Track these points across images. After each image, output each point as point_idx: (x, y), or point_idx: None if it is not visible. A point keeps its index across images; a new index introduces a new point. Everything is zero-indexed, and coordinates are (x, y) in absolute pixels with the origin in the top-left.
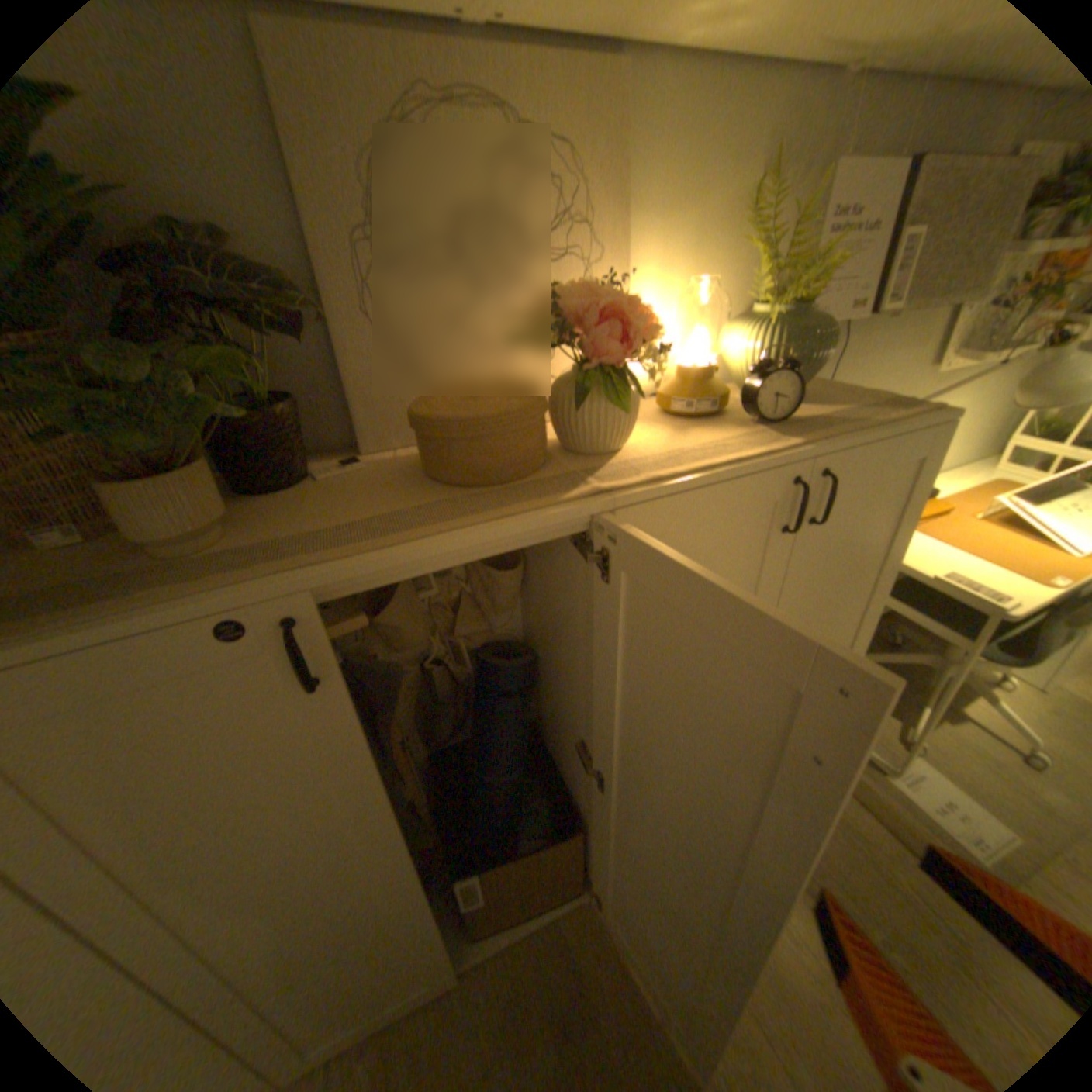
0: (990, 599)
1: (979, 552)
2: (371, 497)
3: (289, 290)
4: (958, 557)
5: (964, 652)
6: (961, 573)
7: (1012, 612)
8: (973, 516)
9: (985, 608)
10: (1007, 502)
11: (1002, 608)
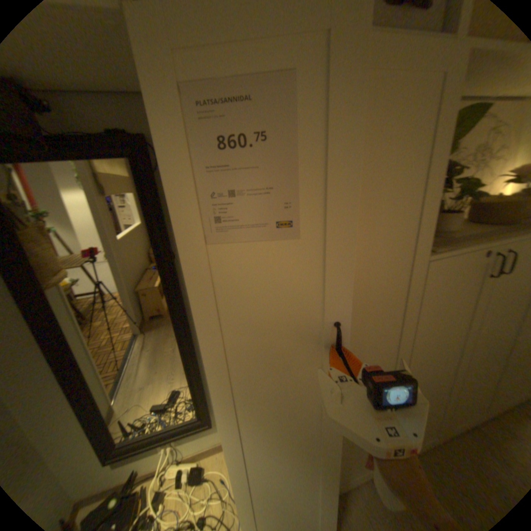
0: None
1: None
2: (477, 228)
3: (461, 169)
4: None
5: None
6: None
7: None
8: None
9: None
10: None
11: None
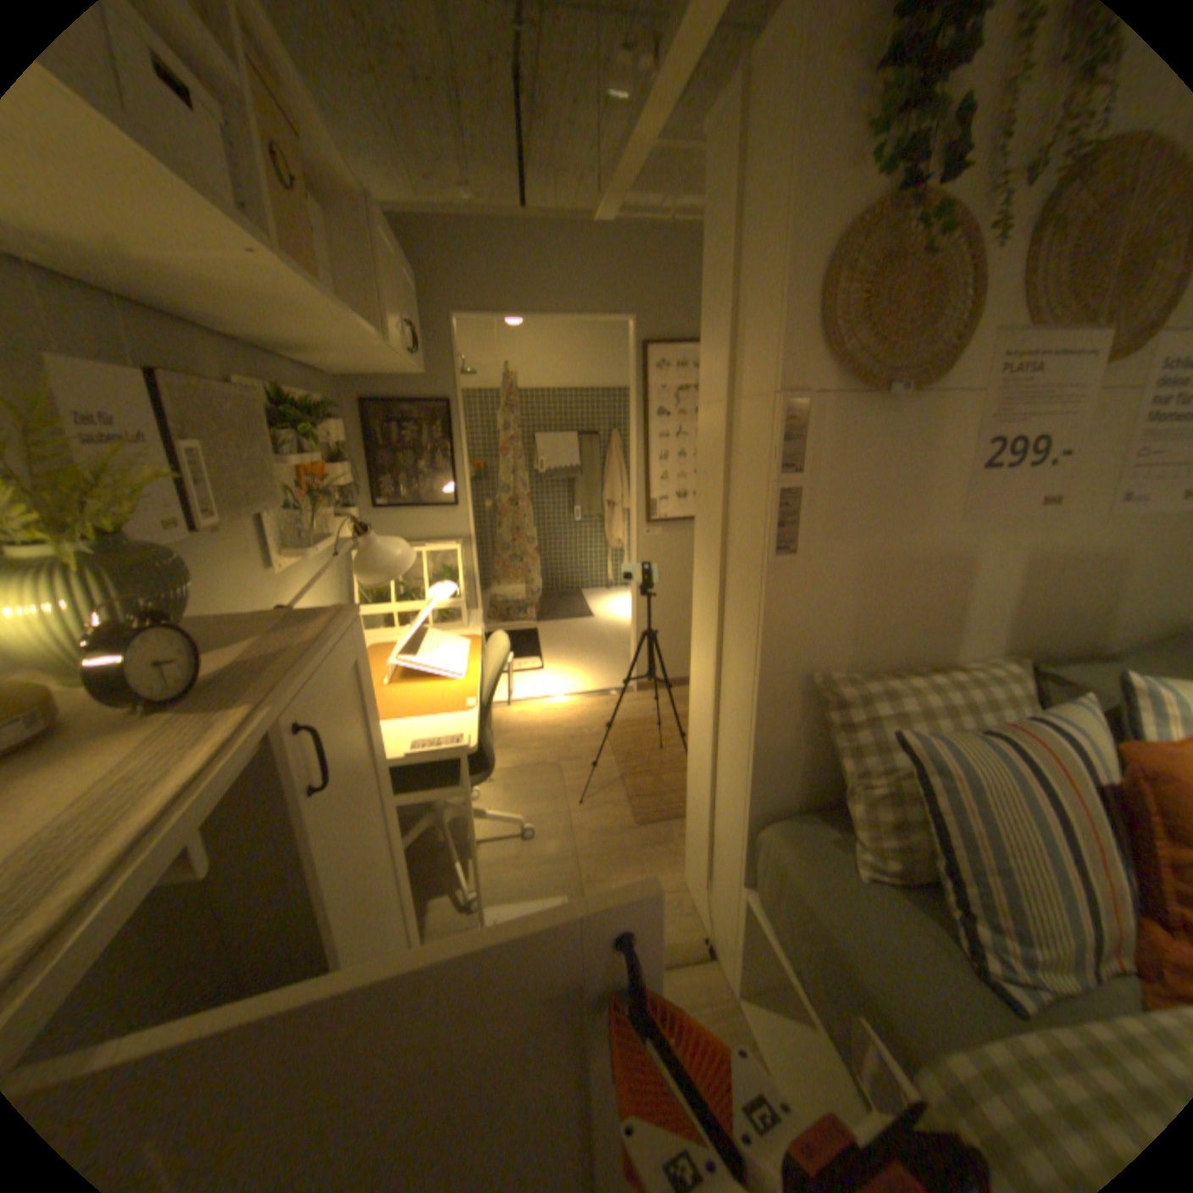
0: (450, 741)
1: (411, 709)
2: None
3: None
4: (402, 722)
5: (460, 795)
6: (416, 734)
7: (469, 741)
8: (380, 682)
9: (452, 751)
10: (397, 658)
11: (462, 743)
